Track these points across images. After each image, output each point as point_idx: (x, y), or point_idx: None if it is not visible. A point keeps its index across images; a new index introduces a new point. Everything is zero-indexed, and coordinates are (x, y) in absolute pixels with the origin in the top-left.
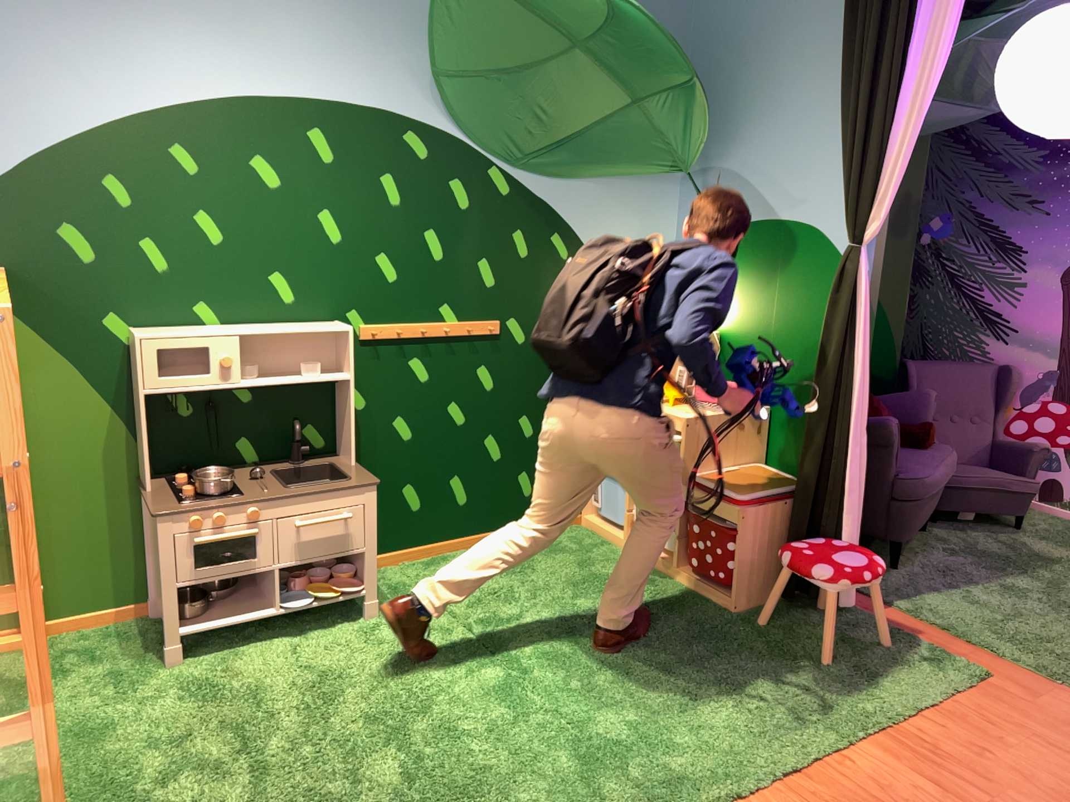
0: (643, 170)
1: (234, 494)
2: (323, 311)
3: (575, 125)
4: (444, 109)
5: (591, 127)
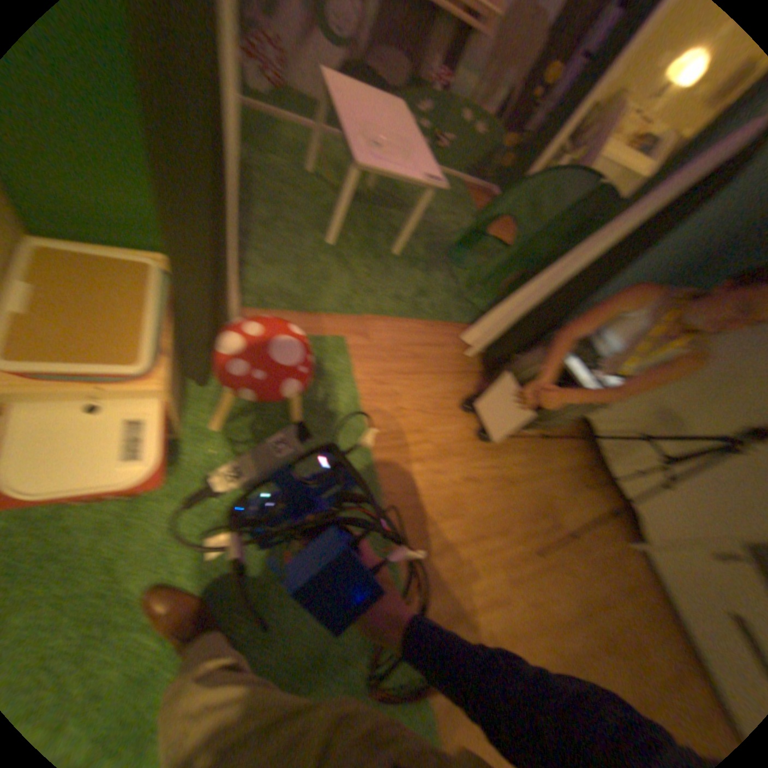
0: None
1: None
2: None
3: None
4: None
5: None
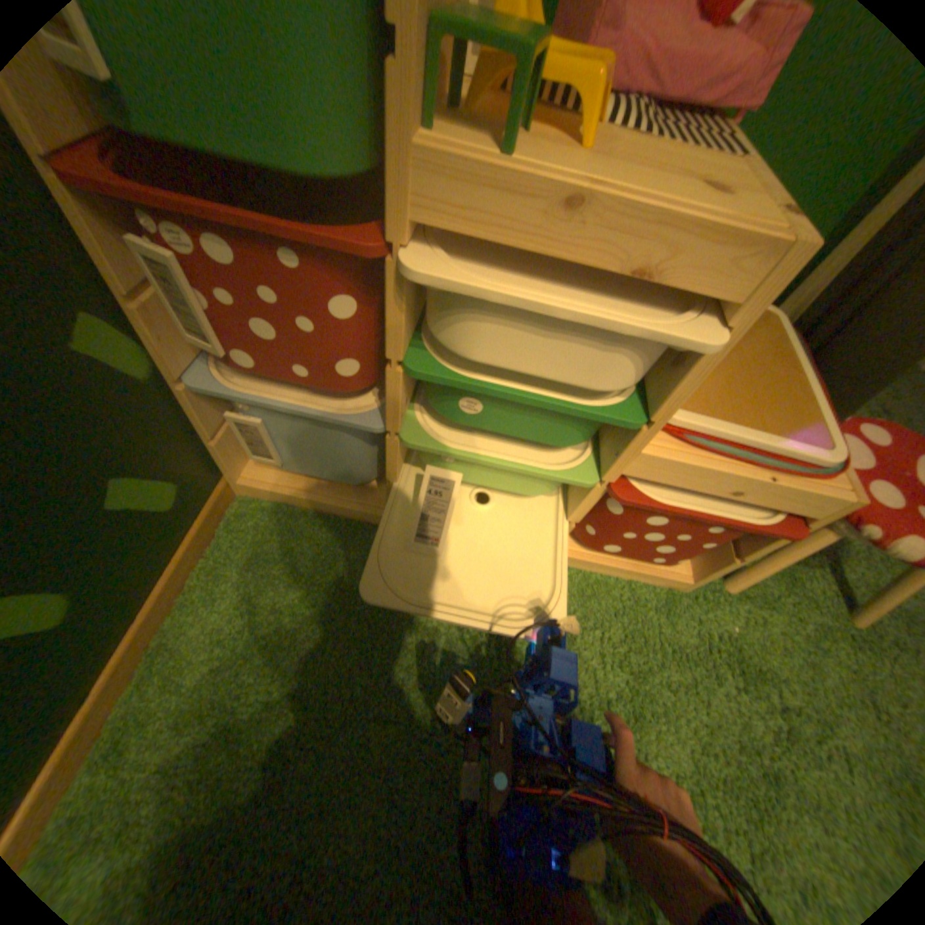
0: None
1: None
2: None
3: None
4: None
5: None
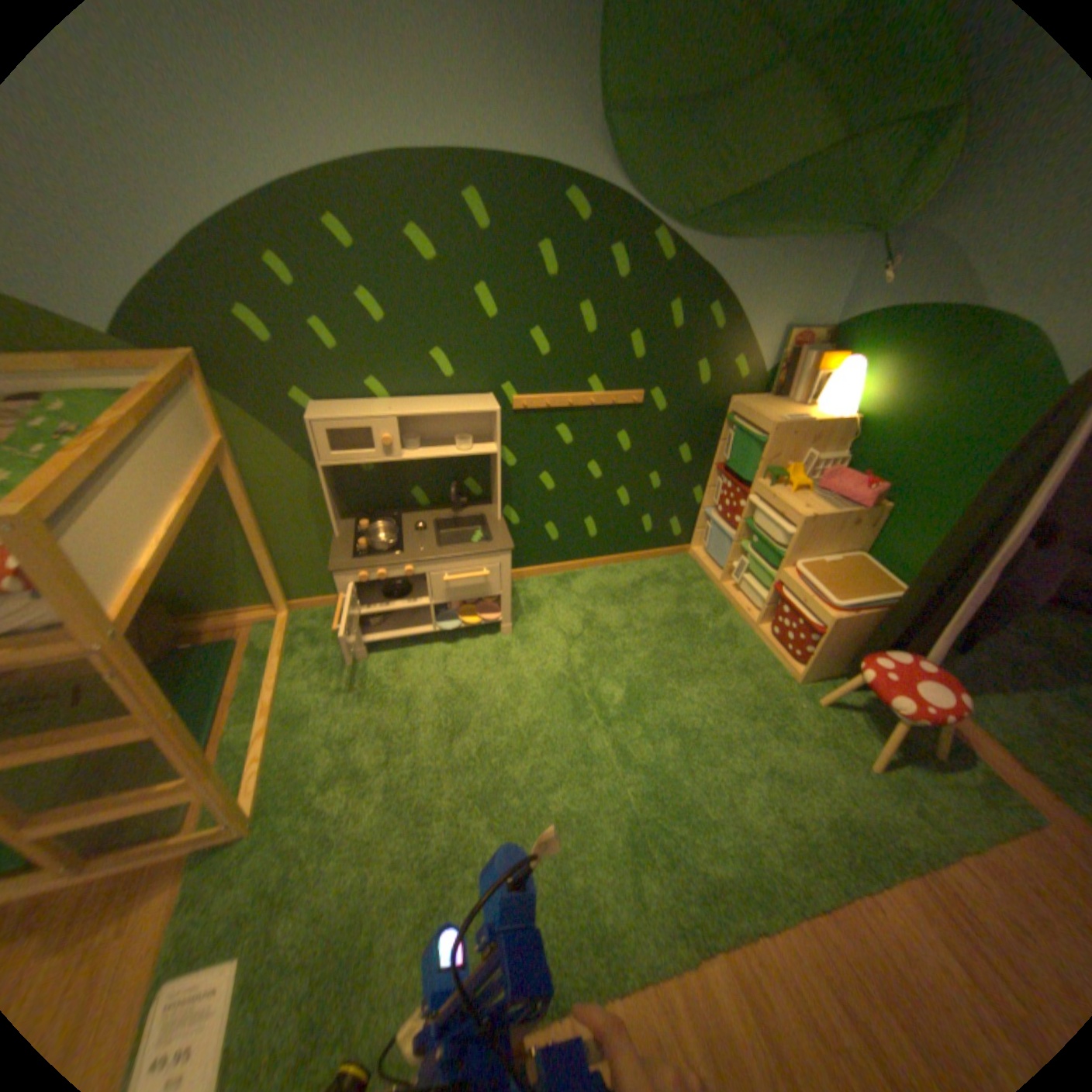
0: (836, 225)
1: (392, 552)
2: (477, 383)
3: (768, 165)
4: (613, 147)
5: (787, 167)
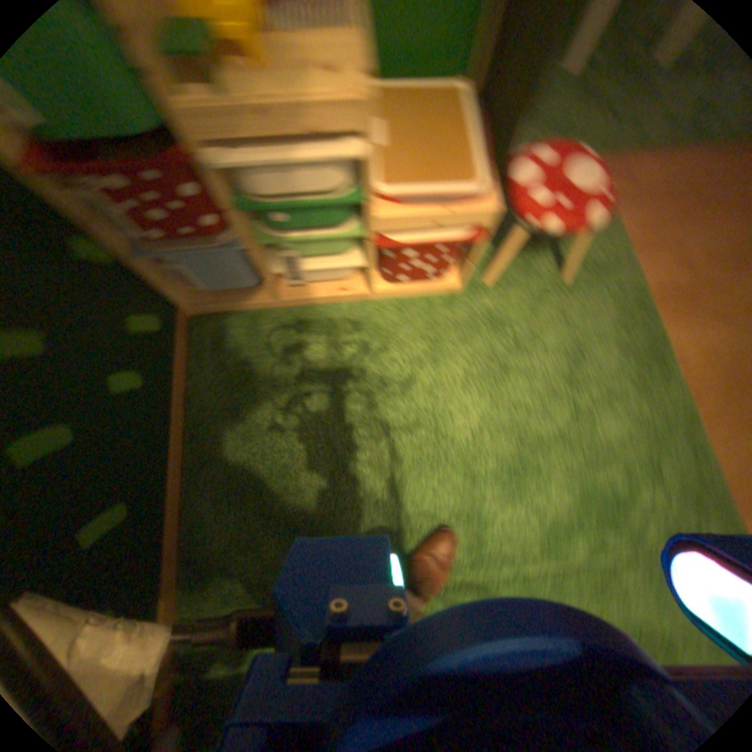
0: None
1: None
2: None
3: None
4: None
5: None
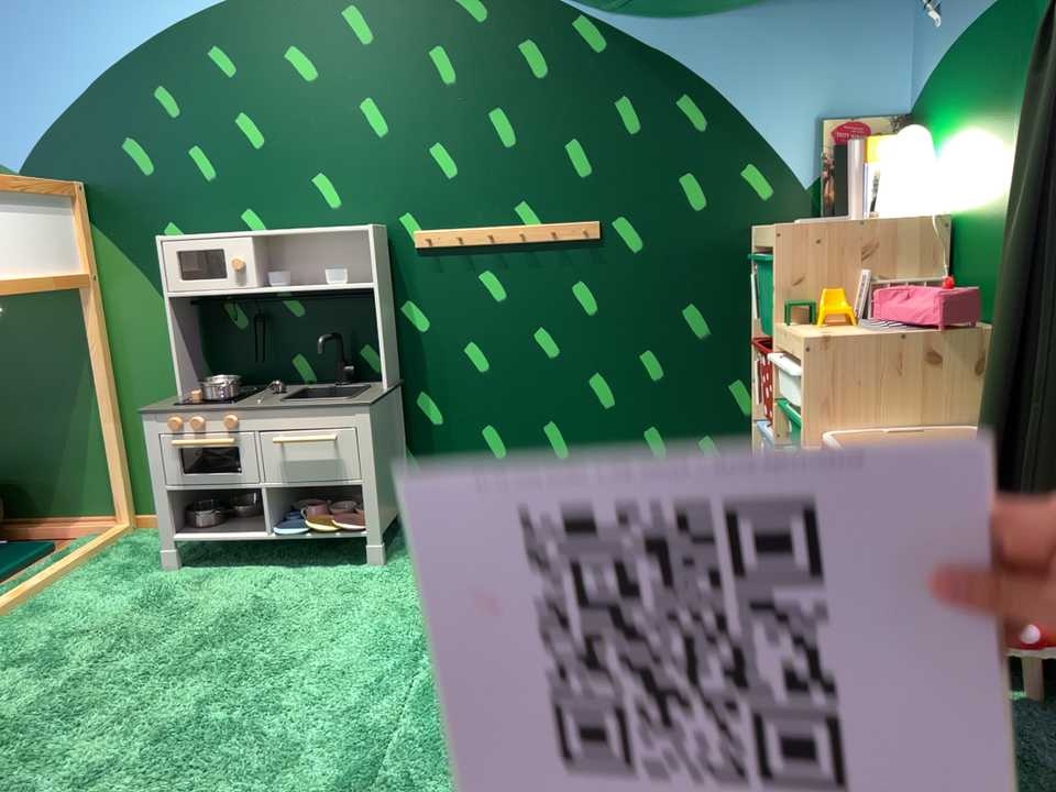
0: None
1: (222, 404)
2: (368, 212)
3: None
4: None
5: None
